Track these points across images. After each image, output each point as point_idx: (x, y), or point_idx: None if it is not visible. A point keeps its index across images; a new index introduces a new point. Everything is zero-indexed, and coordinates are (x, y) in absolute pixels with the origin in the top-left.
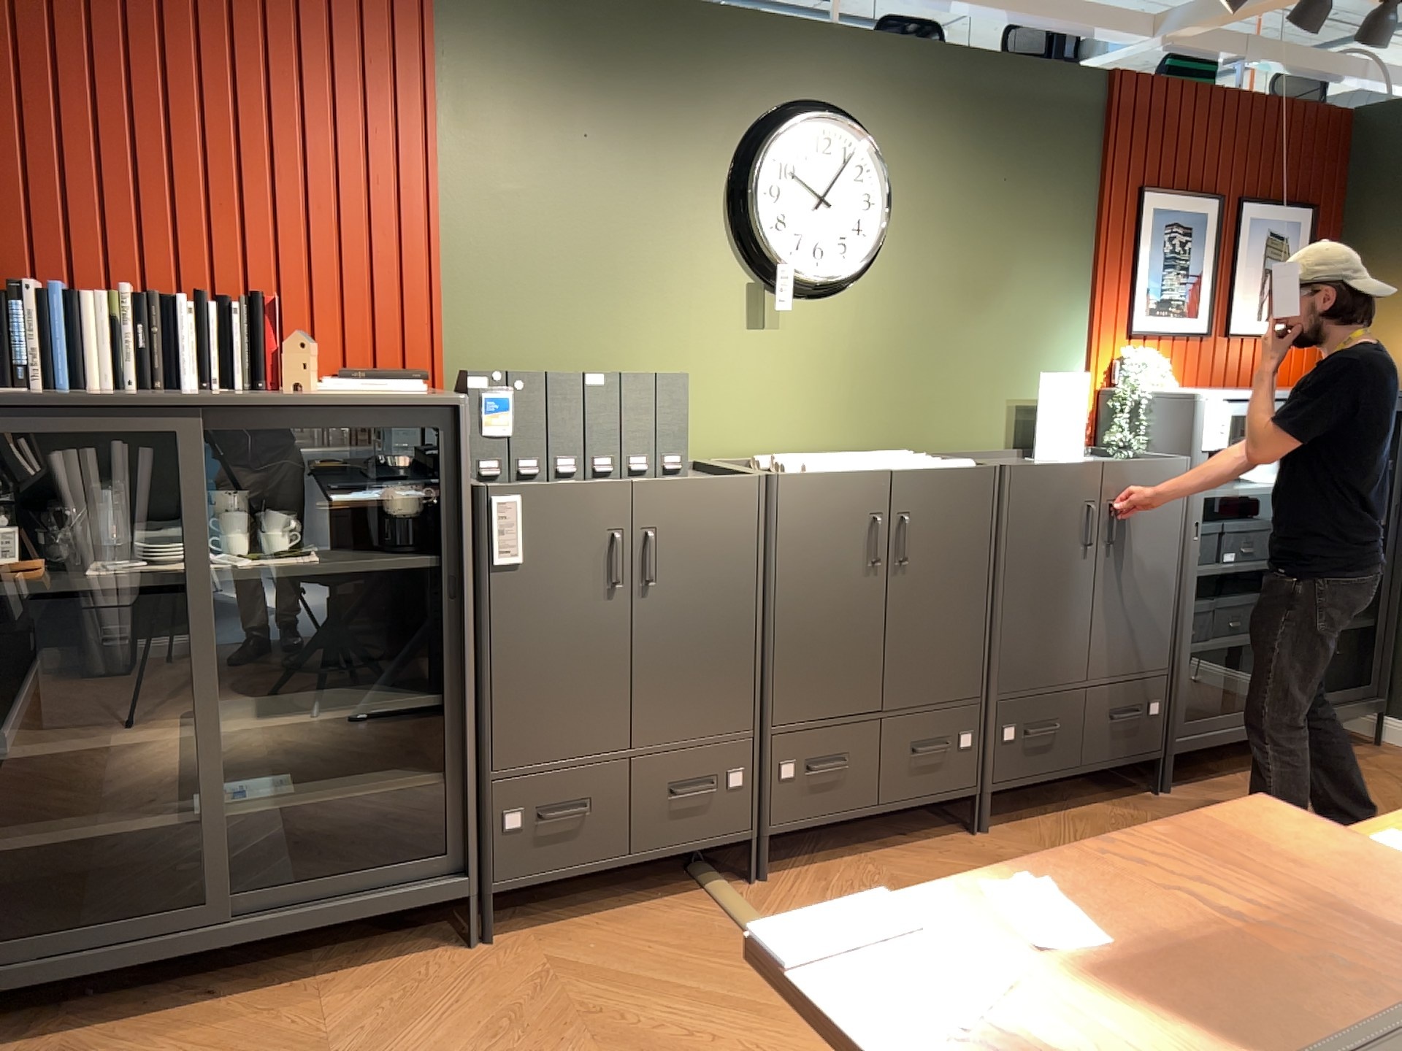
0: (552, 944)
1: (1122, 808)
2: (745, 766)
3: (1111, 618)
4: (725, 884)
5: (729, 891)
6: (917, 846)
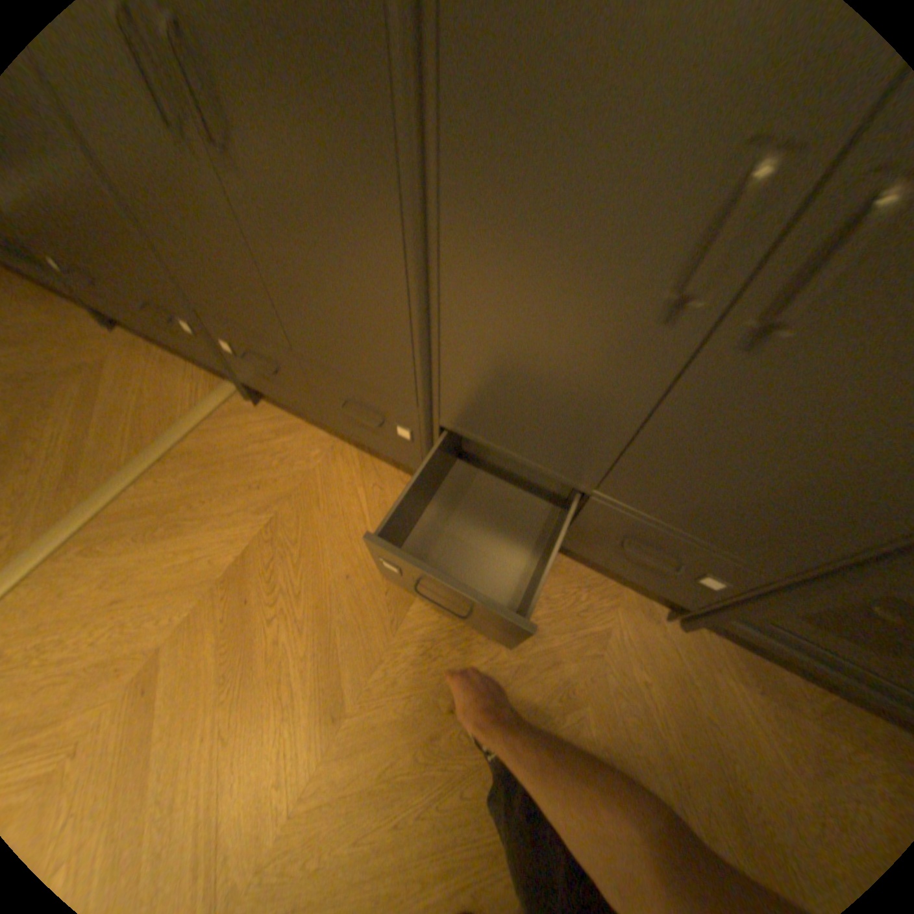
0: (121, 352)
1: (598, 593)
2: (185, 319)
3: (685, 456)
4: (232, 388)
5: (220, 394)
6: (377, 465)
